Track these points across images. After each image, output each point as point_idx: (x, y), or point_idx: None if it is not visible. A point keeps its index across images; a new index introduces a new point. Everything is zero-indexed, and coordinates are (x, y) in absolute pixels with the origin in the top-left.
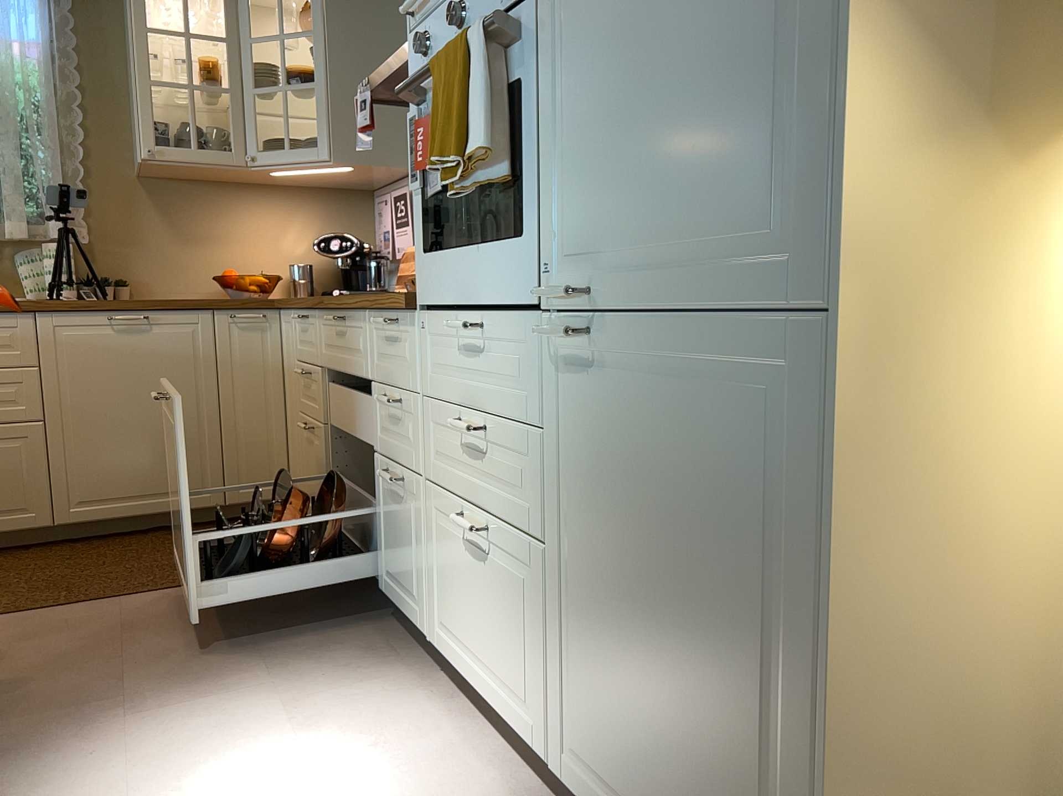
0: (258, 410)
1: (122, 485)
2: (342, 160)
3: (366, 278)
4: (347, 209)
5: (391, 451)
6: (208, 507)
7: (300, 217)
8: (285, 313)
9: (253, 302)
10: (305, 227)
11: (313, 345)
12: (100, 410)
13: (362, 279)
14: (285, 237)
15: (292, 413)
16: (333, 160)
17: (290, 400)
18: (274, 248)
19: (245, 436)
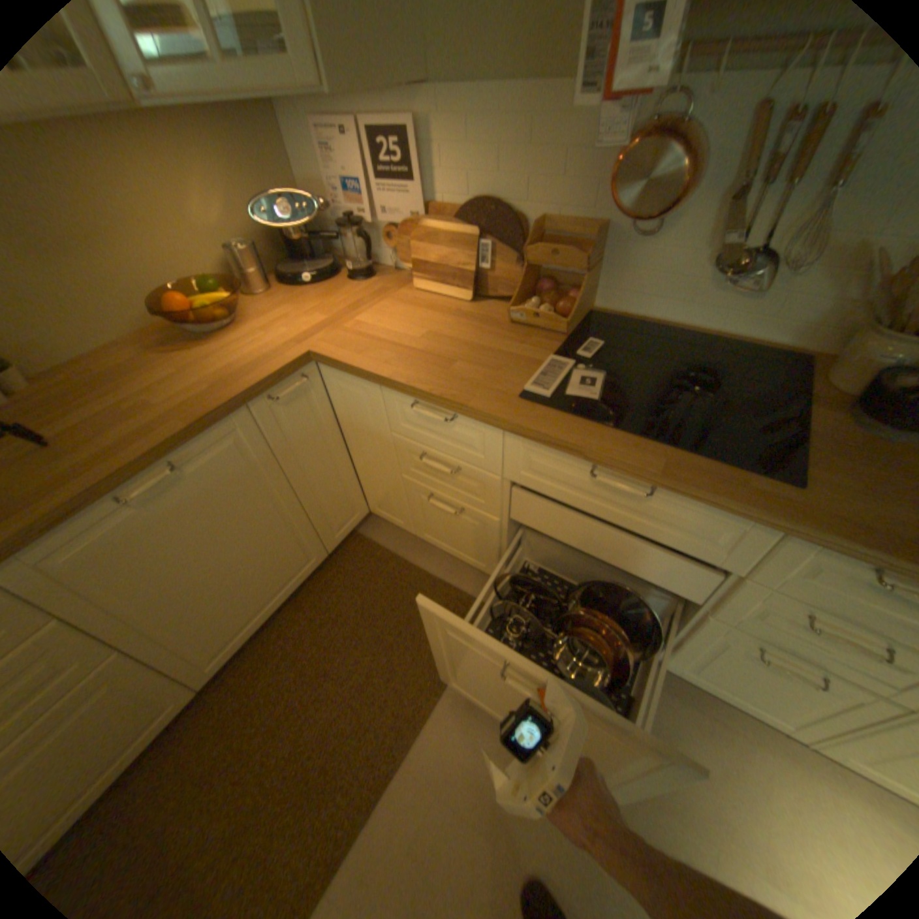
0: (329, 472)
1: (242, 617)
2: (340, 88)
3: (314, 241)
4: (249, 132)
5: (790, 647)
6: (318, 566)
7: (196, 163)
8: (350, 376)
9: (288, 368)
10: (210, 179)
11: (475, 450)
12: (178, 589)
13: (313, 244)
14: (190, 204)
15: (378, 467)
16: (328, 88)
17: (370, 455)
18: (184, 225)
19: (326, 498)
